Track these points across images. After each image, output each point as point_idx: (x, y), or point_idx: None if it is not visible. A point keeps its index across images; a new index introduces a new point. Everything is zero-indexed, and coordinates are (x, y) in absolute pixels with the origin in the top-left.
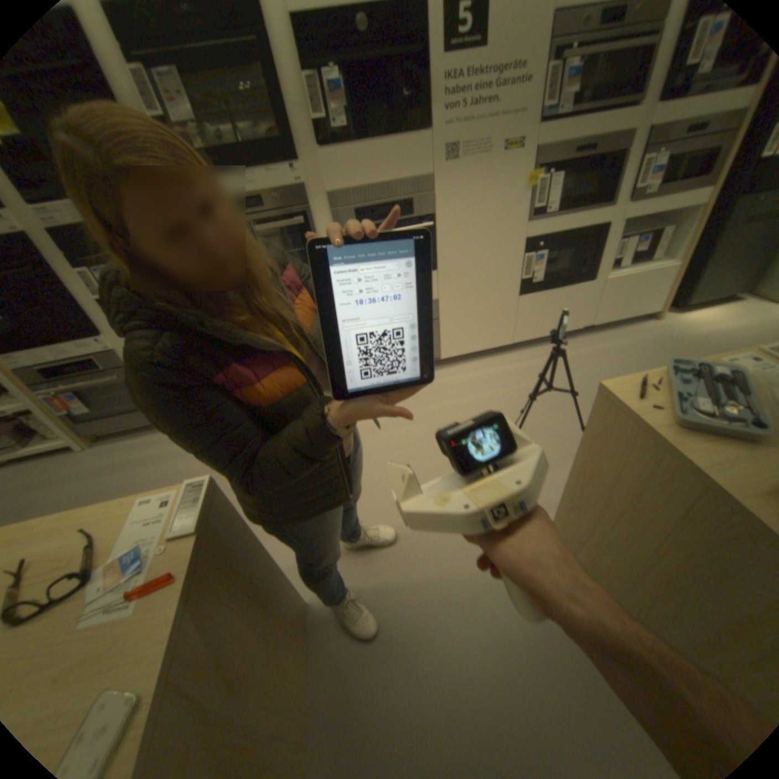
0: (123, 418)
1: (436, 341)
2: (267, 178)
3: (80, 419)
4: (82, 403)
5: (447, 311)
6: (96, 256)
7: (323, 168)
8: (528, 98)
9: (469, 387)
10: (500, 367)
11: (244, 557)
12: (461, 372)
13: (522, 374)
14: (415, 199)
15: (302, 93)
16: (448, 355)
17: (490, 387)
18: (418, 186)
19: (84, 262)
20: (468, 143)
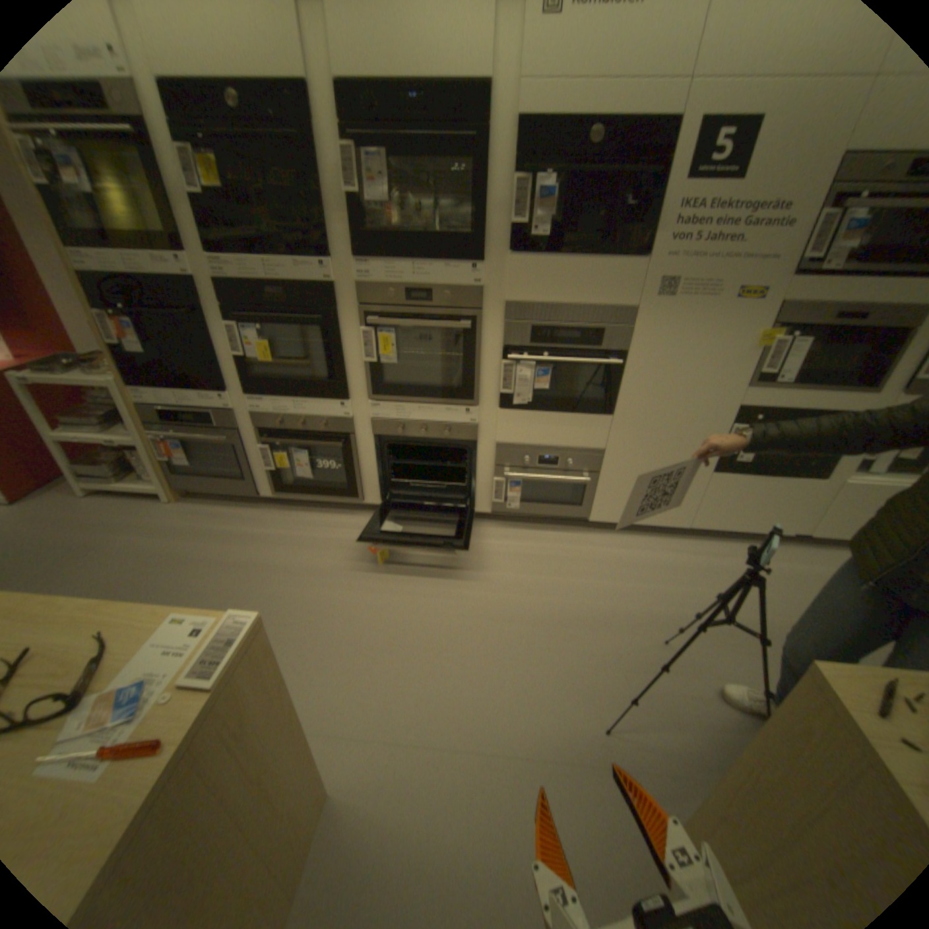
0: (219, 482)
1: (590, 497)
2: (444, 273)
3: (179, 470)
4: (186, 455)
5: (614, 466)
6: (248, 314)
7: (509, 275)
8: (785, 242)
9: (618, 568)
10: (666, 553)
11: (271, 717)
12: (613, 544)
13: (695, 573)
14: (609, 329)
15: (510, 194)
16: (602, 517)
17: (646, 577)
18: (616, 315)
19: (235, 317)
20: (693, 280)
